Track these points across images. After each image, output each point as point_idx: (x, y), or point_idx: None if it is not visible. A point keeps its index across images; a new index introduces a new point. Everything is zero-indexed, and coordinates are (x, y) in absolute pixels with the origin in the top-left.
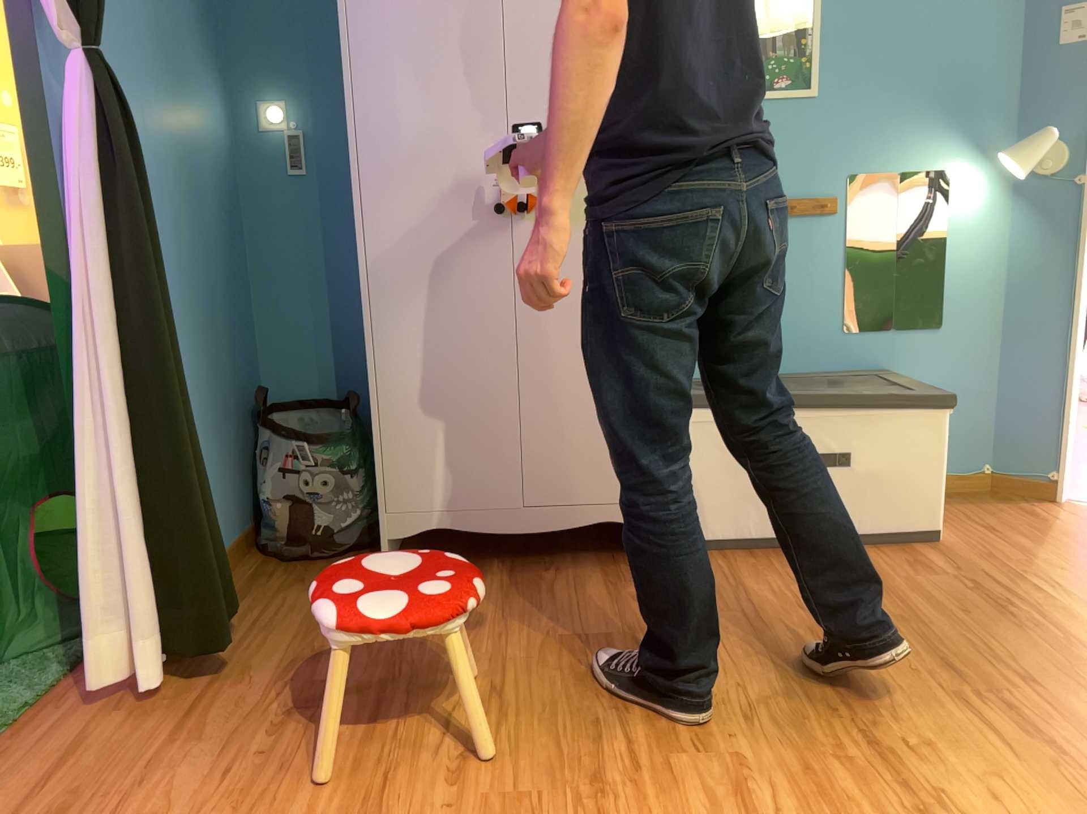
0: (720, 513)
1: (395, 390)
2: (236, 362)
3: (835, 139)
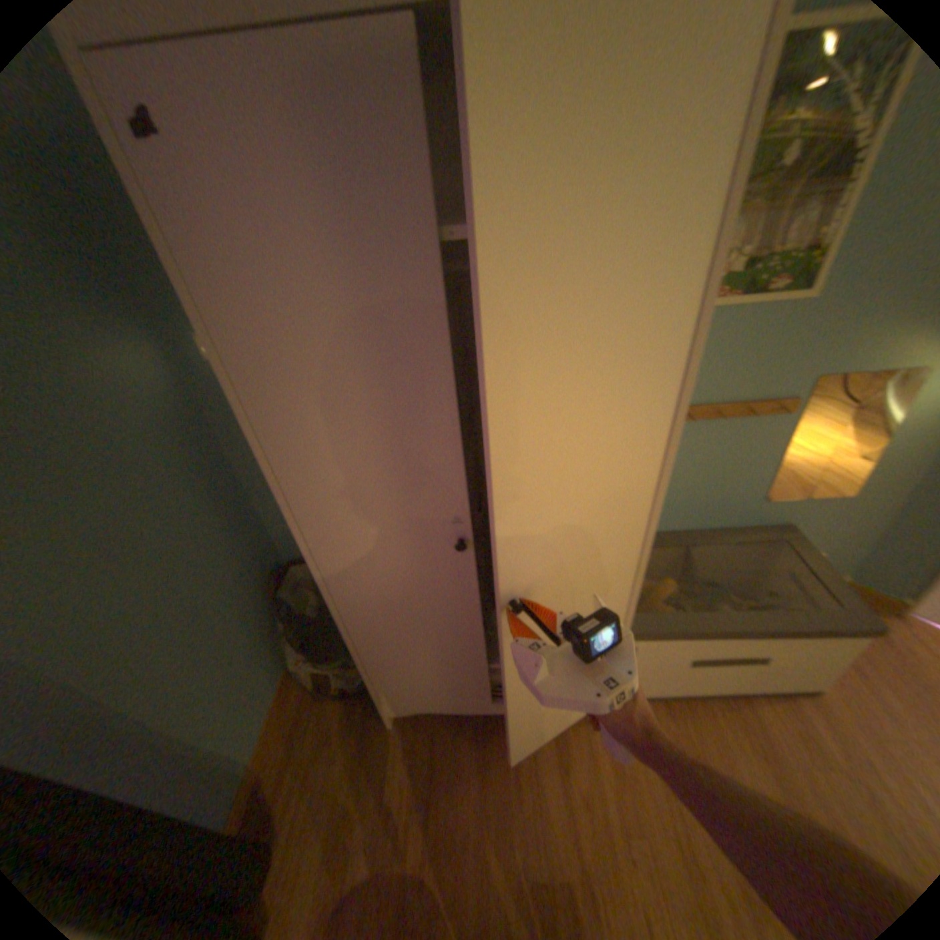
0: (655, 689)
1: (380, 654)
2: (242, 576)
3: (822, 339)
